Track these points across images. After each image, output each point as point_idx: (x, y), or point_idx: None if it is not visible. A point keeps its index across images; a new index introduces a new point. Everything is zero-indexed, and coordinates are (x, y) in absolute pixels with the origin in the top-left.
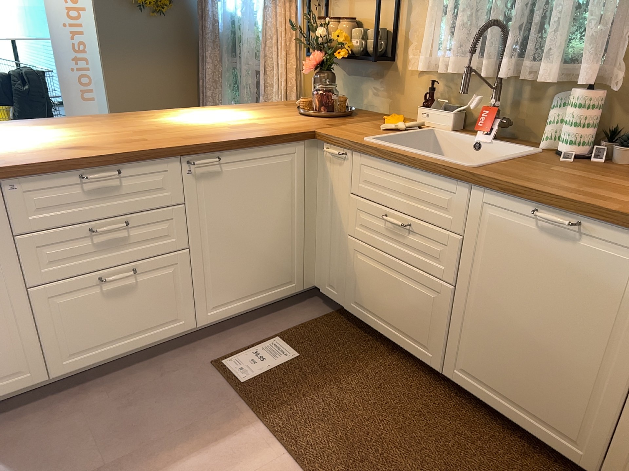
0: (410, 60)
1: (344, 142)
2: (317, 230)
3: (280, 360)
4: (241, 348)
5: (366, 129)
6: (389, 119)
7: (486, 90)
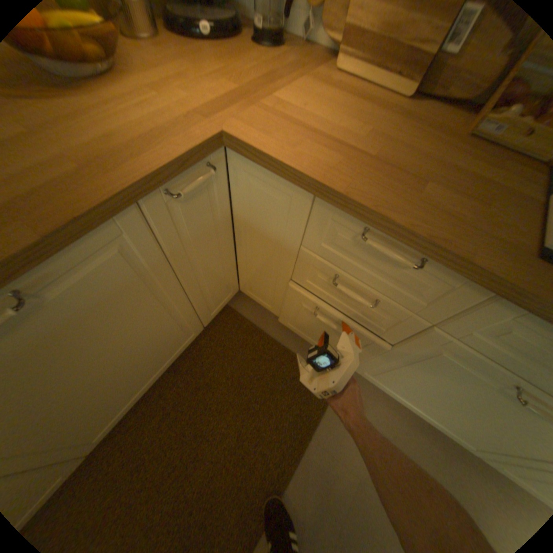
0: None
1: None
2: None
3: None
4: None
5: None
6: None
7: None
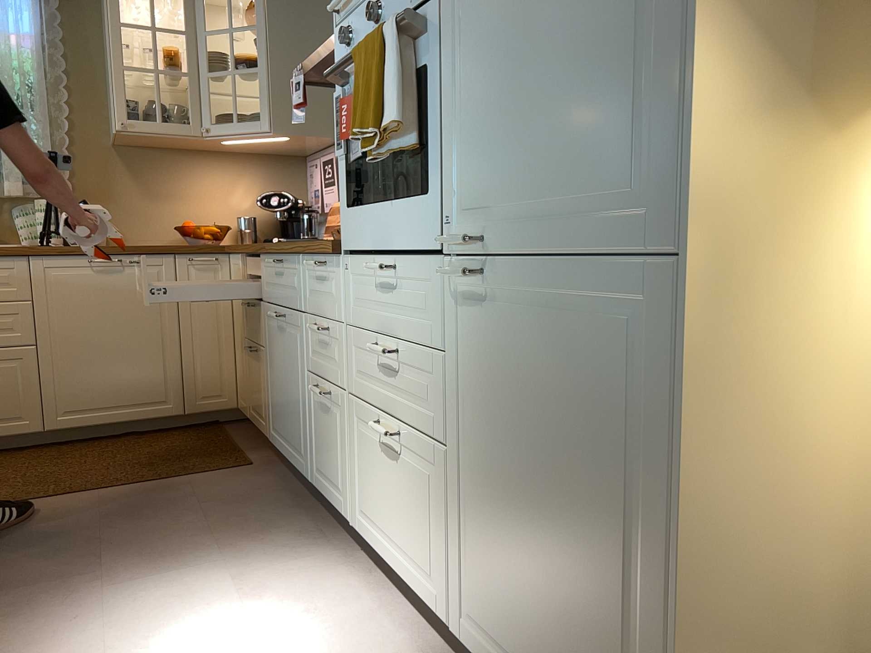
0: None
1: None
2: None
3: None
4: None
5: None
6: None
7: None
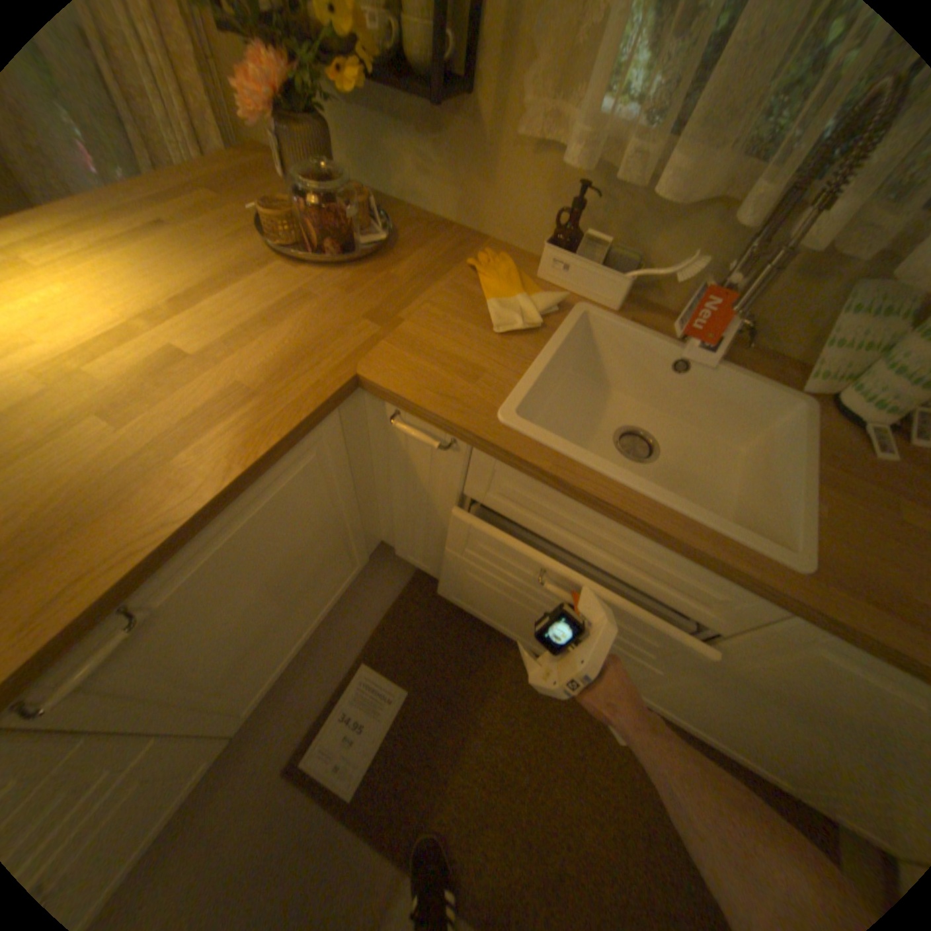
0: (524, 96)
1: (454, 428)
2: (380, 497)
3: (386, 718)
4: (316, 715)
5: (465, 334)
6: (491, 274)
7: (708, 223)
